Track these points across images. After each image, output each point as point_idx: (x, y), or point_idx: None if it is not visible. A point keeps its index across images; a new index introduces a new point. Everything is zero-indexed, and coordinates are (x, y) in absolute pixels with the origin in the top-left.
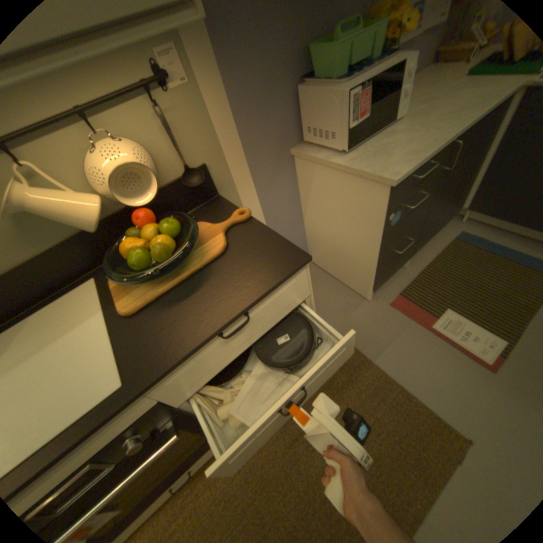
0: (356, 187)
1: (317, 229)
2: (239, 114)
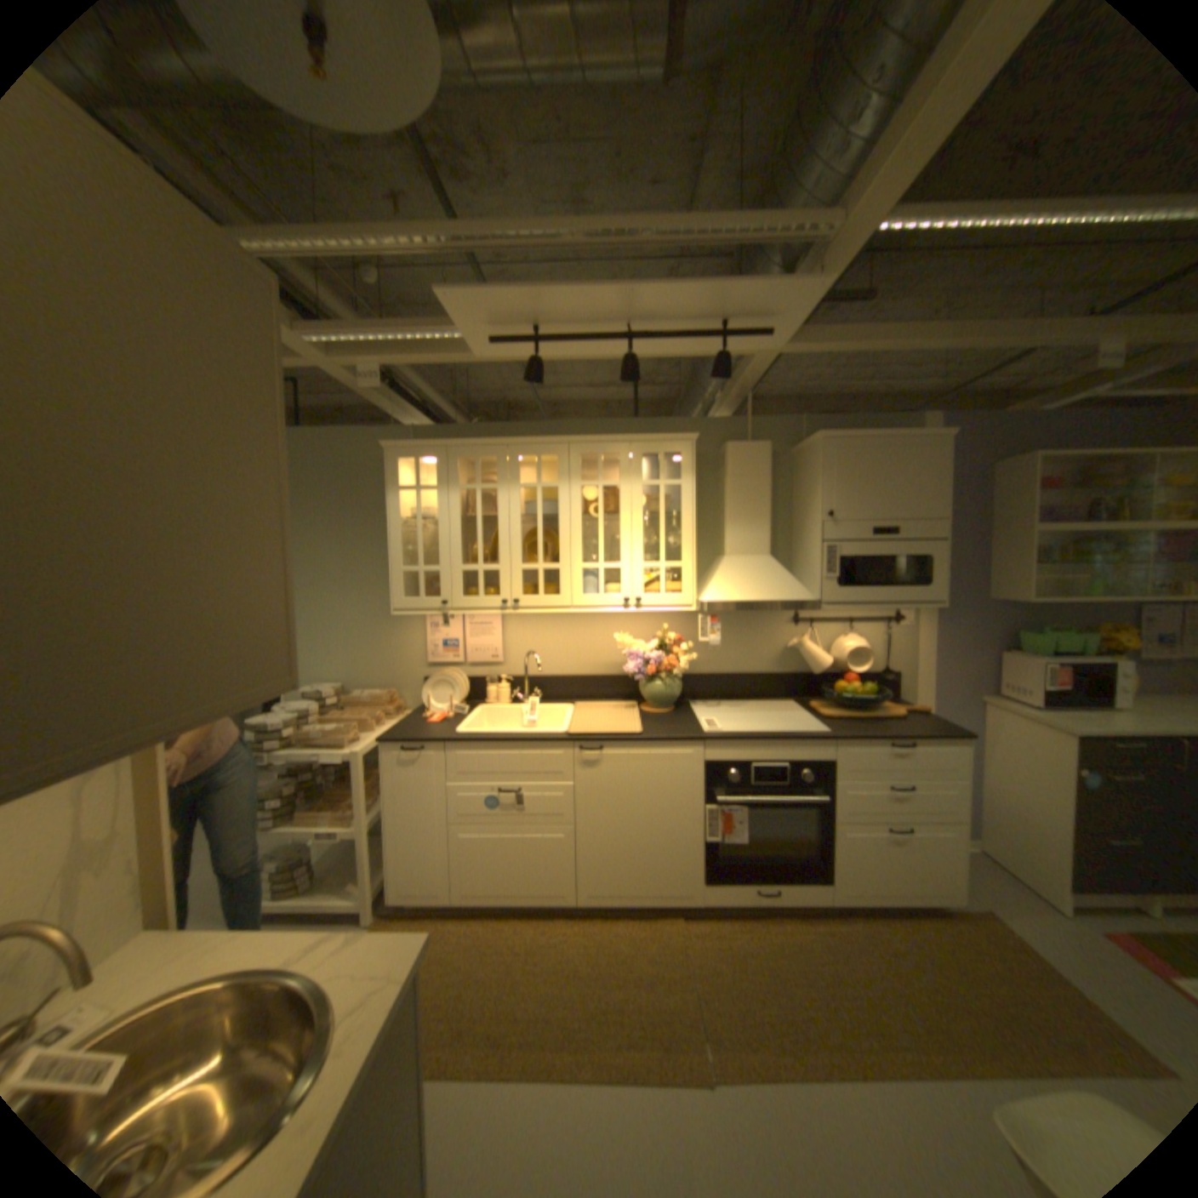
0: (1049, 739)
1: (1002, 793)
2: (943, 653)
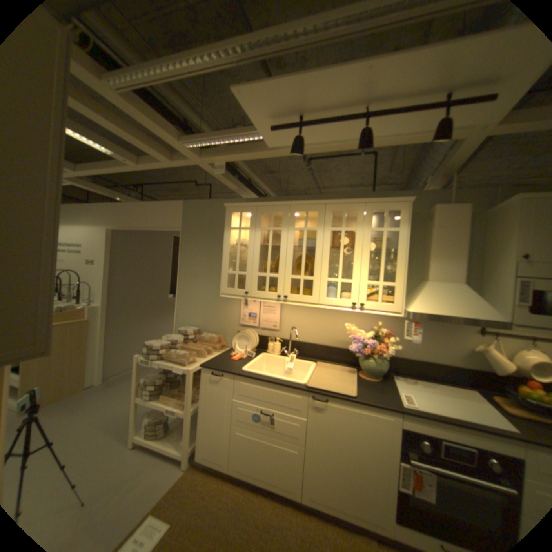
0: None
1: None
2: None
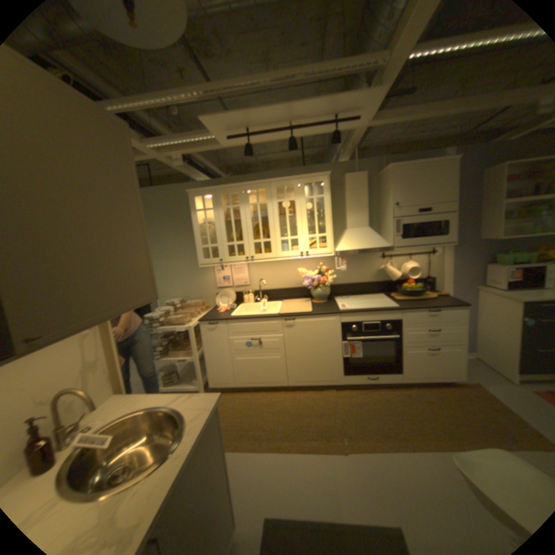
0: (509, 304)
1: (486, 331)
2: (457, 267)
